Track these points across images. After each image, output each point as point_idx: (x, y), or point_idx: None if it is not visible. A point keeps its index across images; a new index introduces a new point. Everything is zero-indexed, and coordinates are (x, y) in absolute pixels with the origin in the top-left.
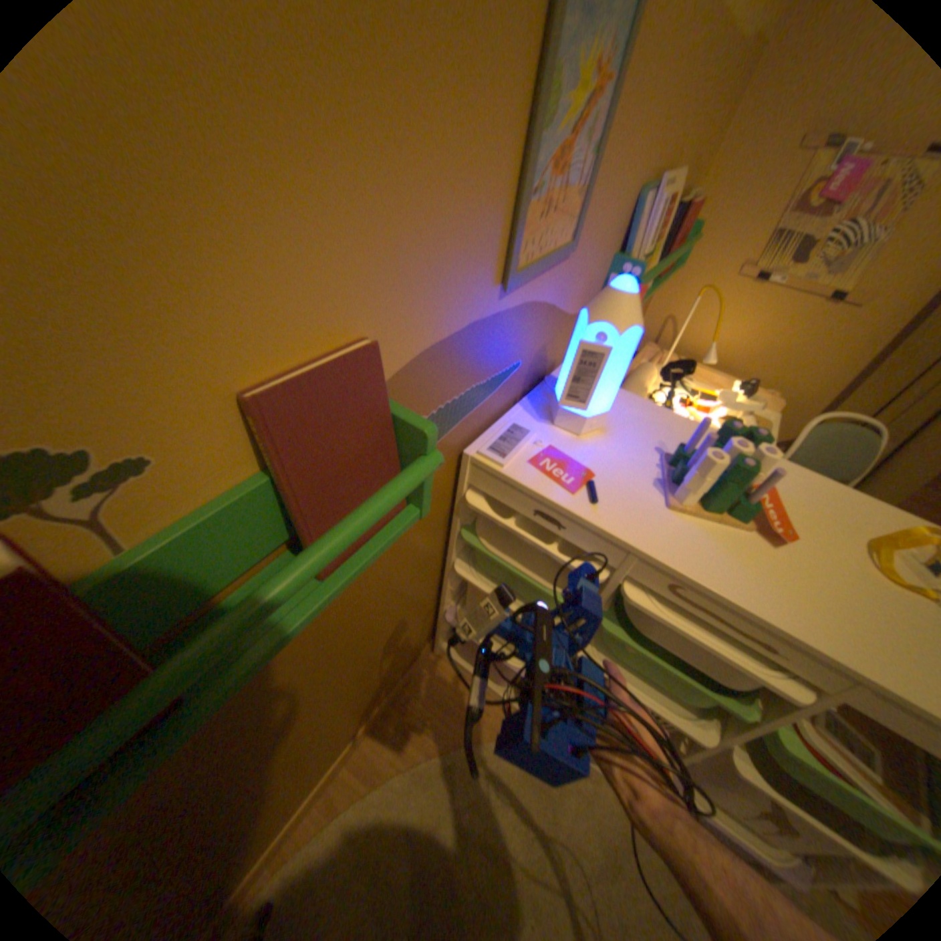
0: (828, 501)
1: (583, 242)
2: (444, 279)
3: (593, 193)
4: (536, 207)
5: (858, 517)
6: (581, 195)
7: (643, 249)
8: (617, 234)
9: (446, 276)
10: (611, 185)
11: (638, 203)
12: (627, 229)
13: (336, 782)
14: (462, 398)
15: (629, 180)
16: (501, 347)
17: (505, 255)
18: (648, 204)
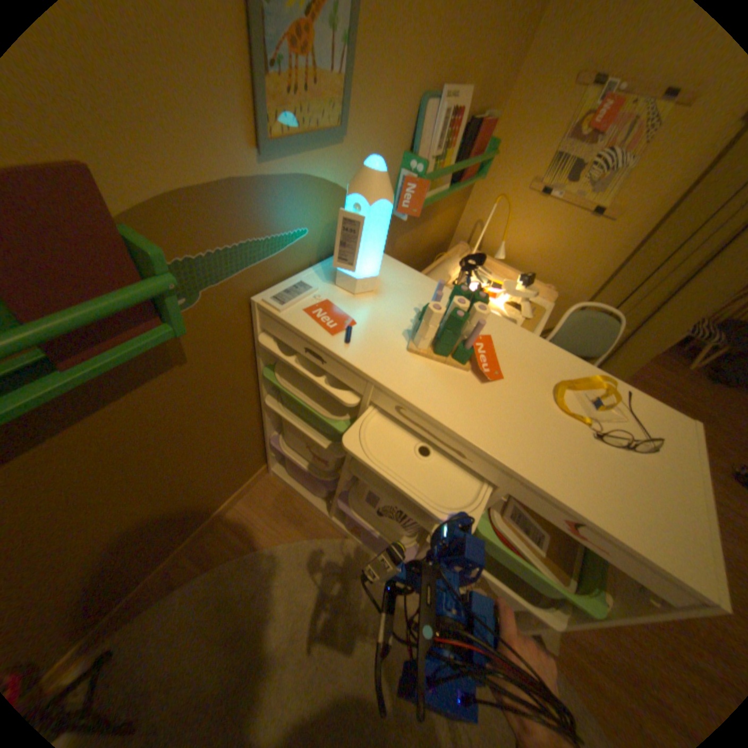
0: (536, 355)
1: (356, 131)
2: (171, 126)
3: (350, 83)
4: (276, 80)
5: (554, 367)
6: (336, 82)
7: (431, 152)
8: (401, 133)
9: (173, 124)
10: (378, 83)
11: (421, 109)
12: (413, 131)
13: (176, 566)
14: (235, 249)
15: (402, 84)
16: (274, 210)
17: (250, 120)
18: (428, 111)
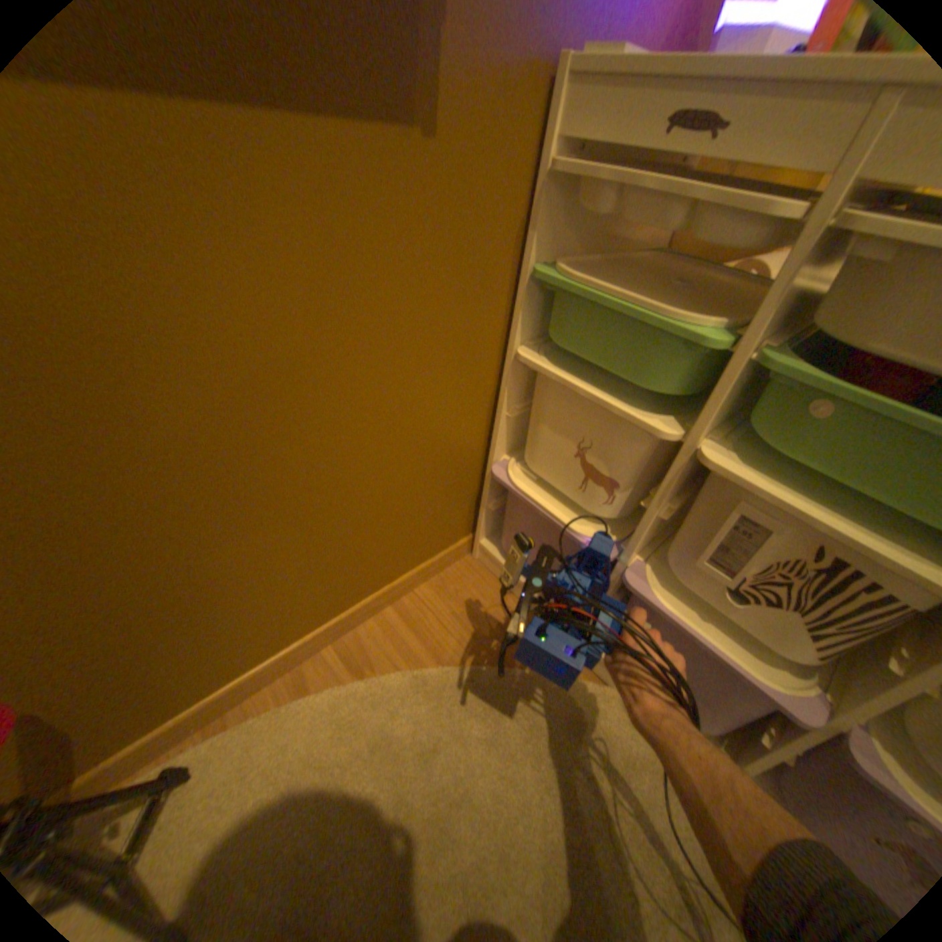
0: None
1: None
2: None
3: None
4: None
5: None
6: None
7: None
8: None
9: None
10: None
11: None
12: None
13: (317, 657)
14: None
15: None
16: None
17: None
18: None
